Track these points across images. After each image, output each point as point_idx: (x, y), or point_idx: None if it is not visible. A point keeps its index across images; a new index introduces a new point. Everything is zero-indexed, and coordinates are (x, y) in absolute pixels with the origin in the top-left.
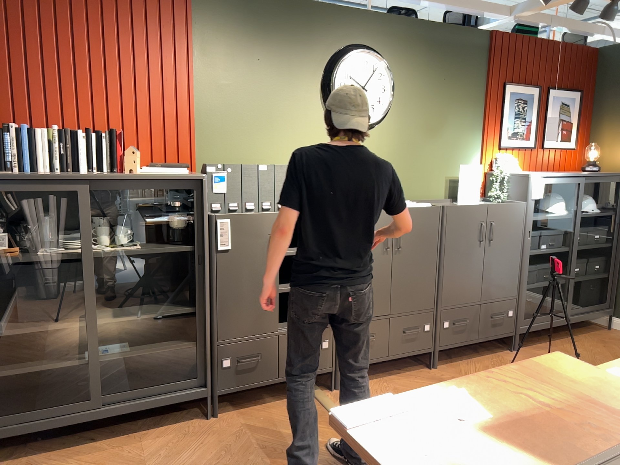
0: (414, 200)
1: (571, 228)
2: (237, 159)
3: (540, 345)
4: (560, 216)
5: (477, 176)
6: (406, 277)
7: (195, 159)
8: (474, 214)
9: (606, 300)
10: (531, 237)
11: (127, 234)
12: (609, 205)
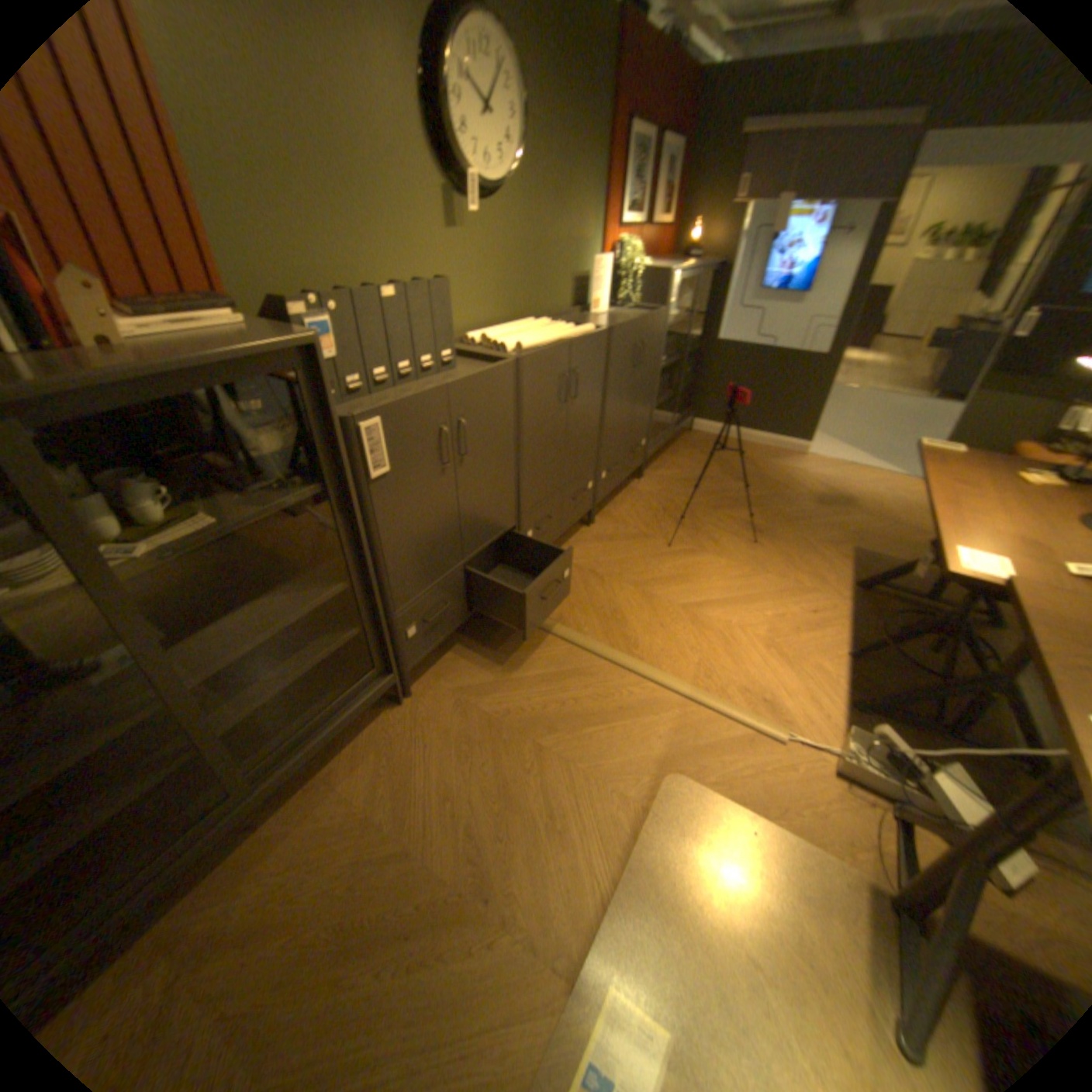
0: (549, 317)
1: (682, 332)
2: (305, 270)
3: (655, 465)
4: (676, 317)
5: (609, 272)
6: (578, 434)
7: (219, 277)
8: (633, 333)
9: (690, 402)
10: (664, 351)
11: (159, 495)
12: (702, 297)
